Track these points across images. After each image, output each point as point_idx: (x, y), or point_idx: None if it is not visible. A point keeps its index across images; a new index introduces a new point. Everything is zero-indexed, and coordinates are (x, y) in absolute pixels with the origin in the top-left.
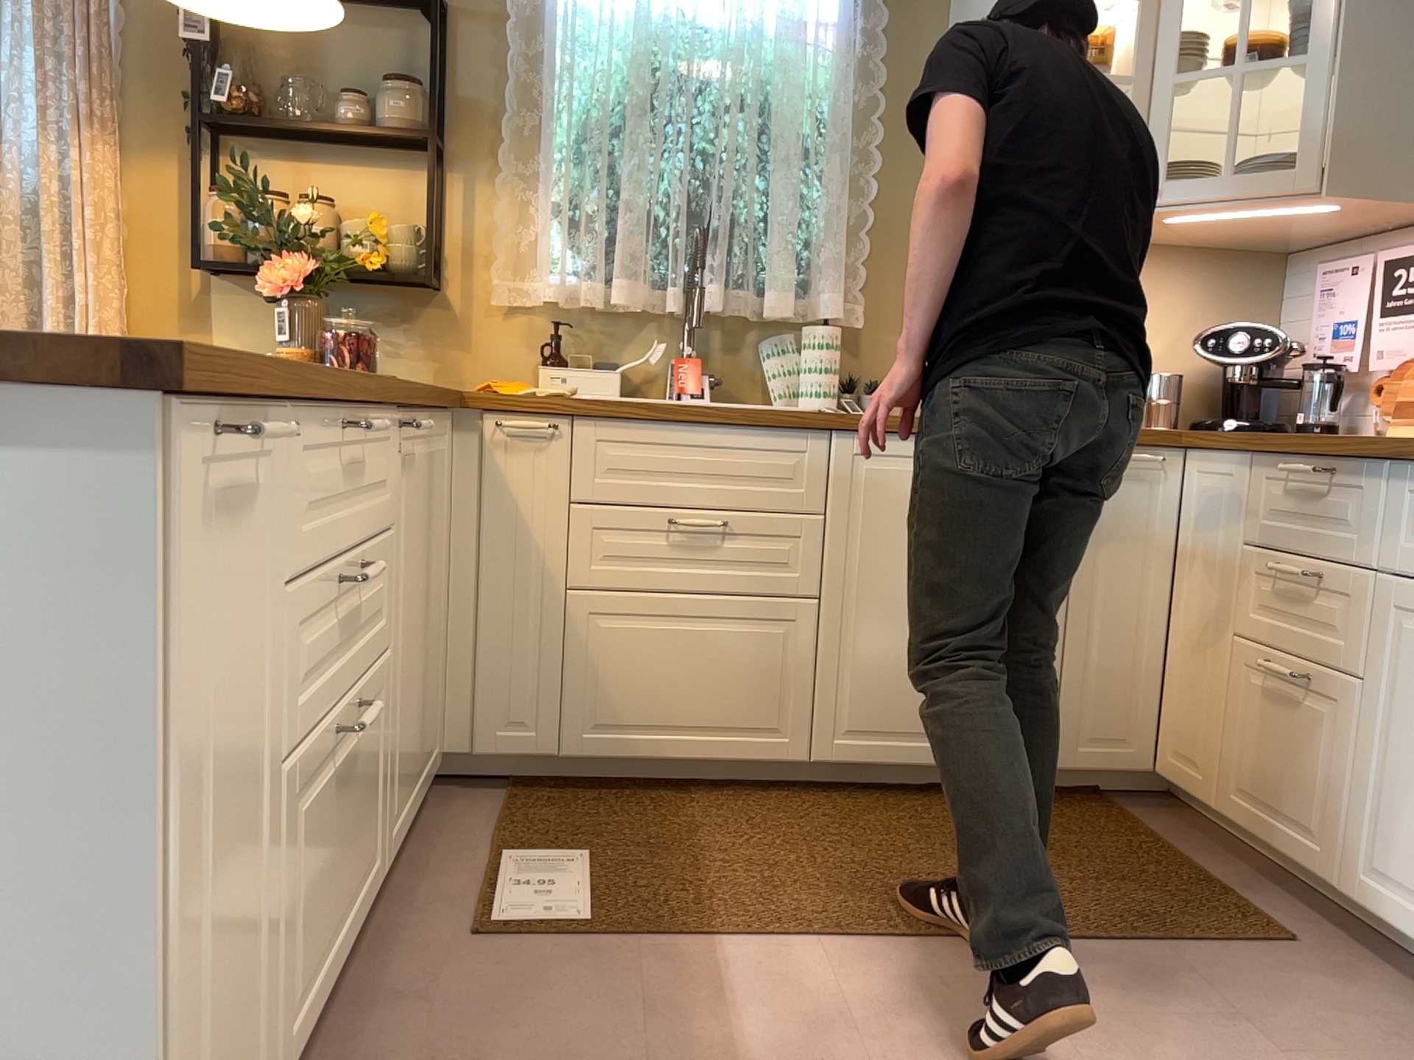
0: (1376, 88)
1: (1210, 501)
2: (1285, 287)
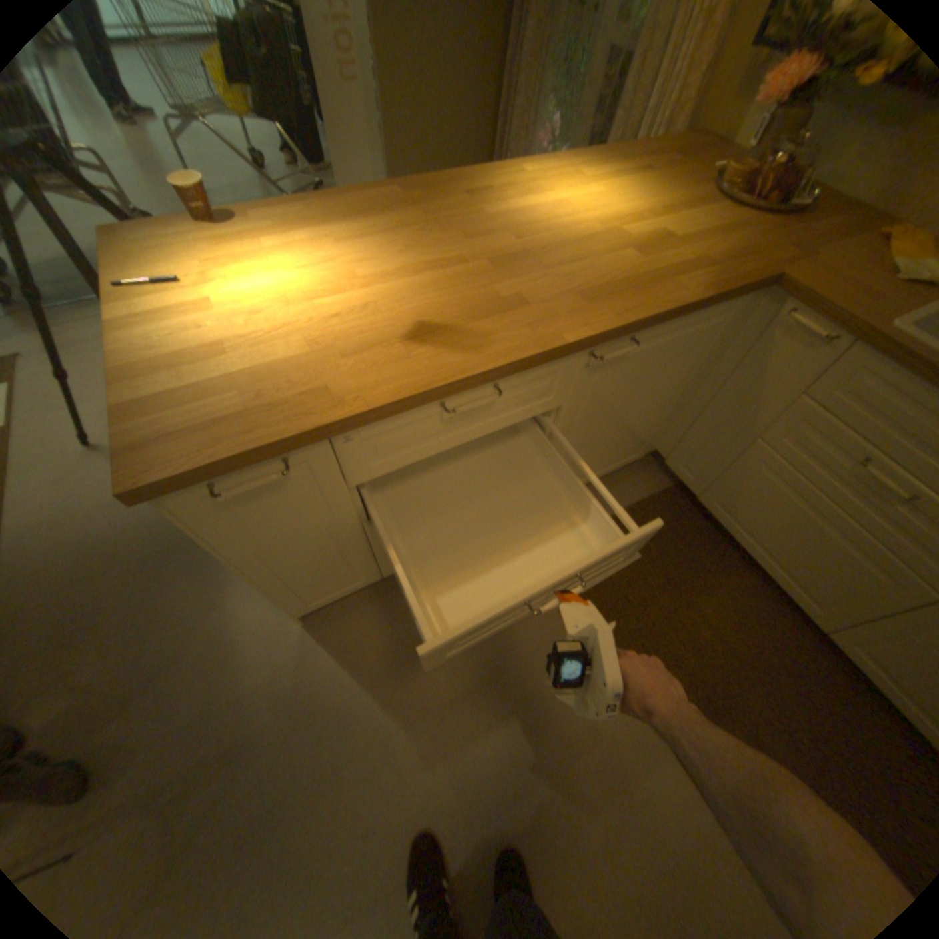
0: None
1: None
2: None
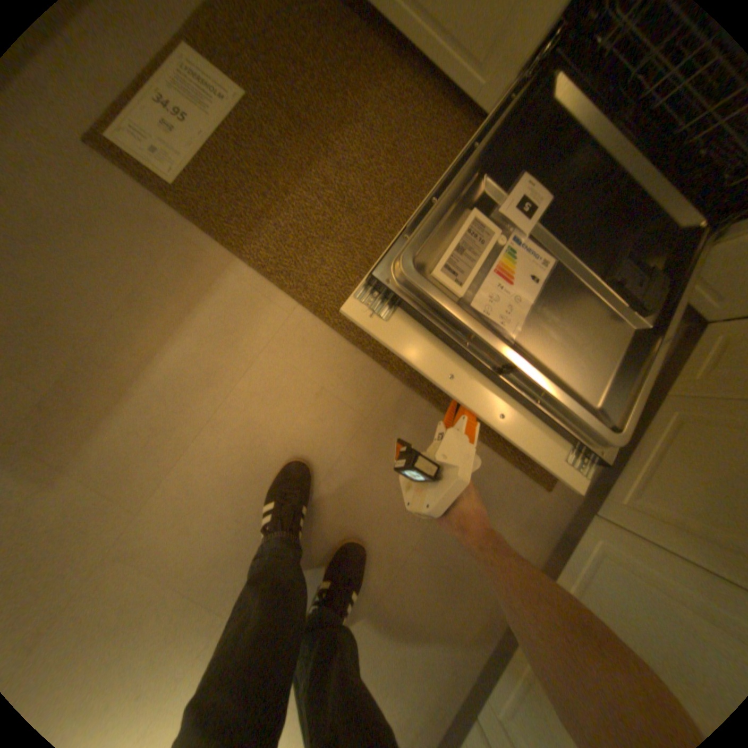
0: None
1: None
2: None
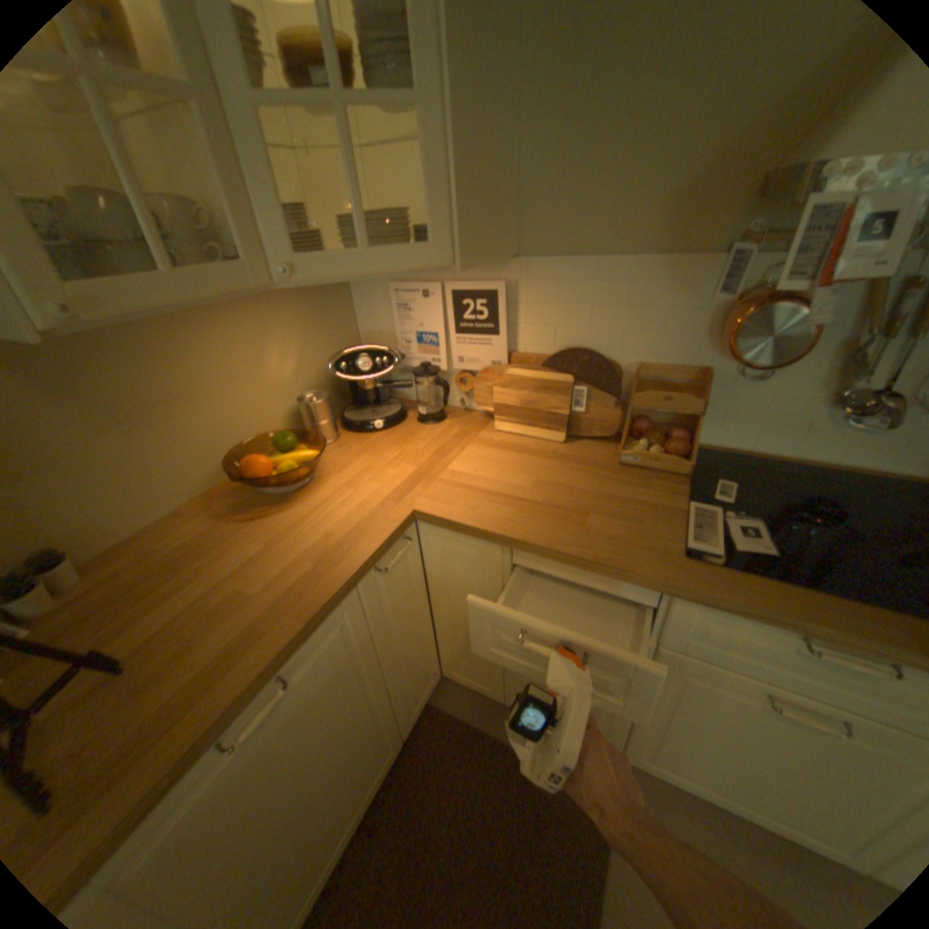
0: (473, 145)
1: (457, 558)
2: (351, 289)
